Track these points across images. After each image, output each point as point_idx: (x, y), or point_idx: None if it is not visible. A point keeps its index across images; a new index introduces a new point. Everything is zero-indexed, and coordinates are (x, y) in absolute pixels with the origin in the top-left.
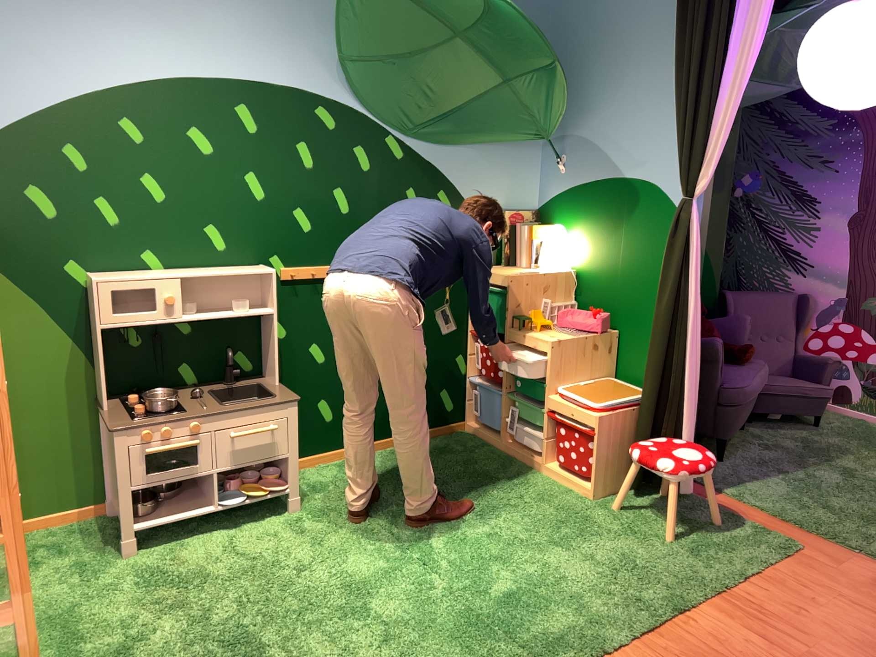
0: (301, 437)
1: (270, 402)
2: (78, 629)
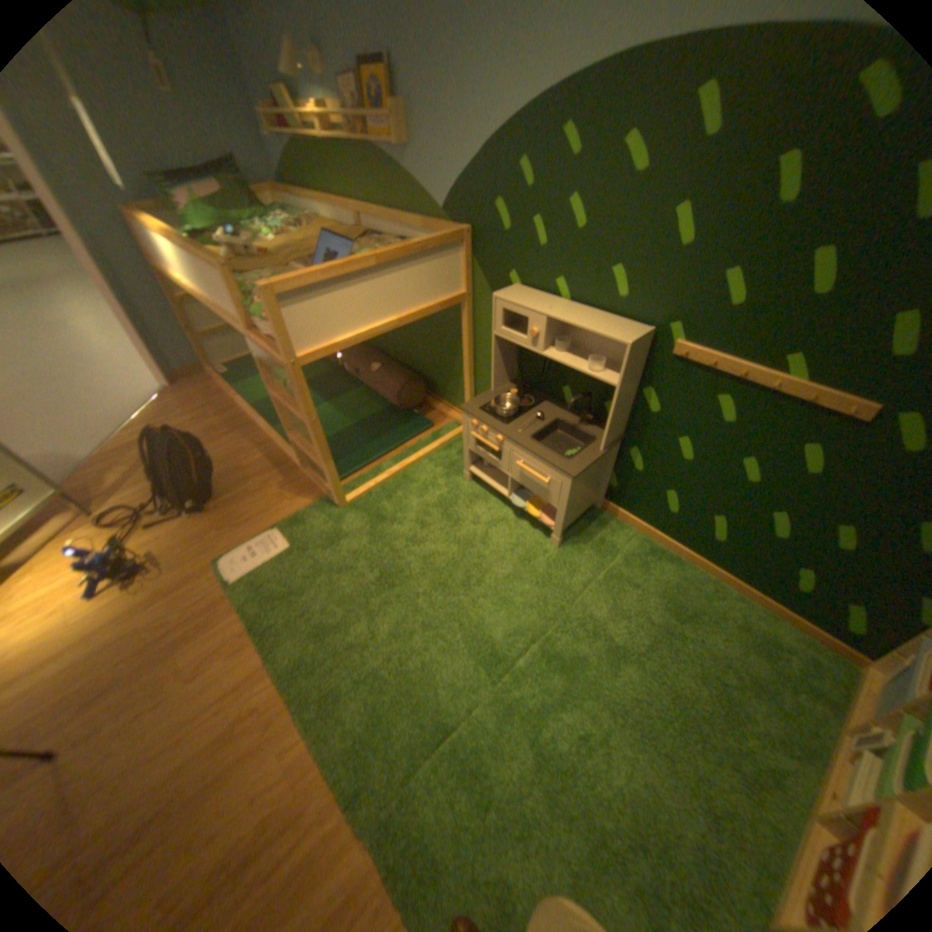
0: (640, 505)
1: (552, 462)
2: (398, 493)
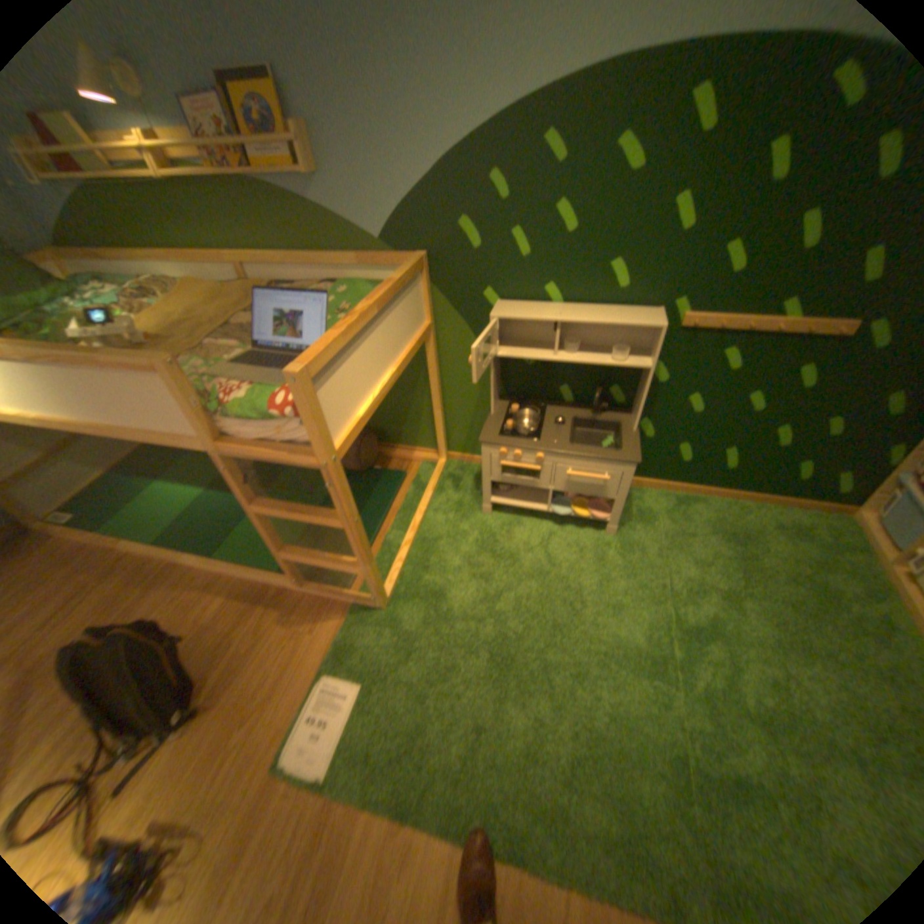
0: (653, 466)
1: (609, 458)
2: (430, 560)
